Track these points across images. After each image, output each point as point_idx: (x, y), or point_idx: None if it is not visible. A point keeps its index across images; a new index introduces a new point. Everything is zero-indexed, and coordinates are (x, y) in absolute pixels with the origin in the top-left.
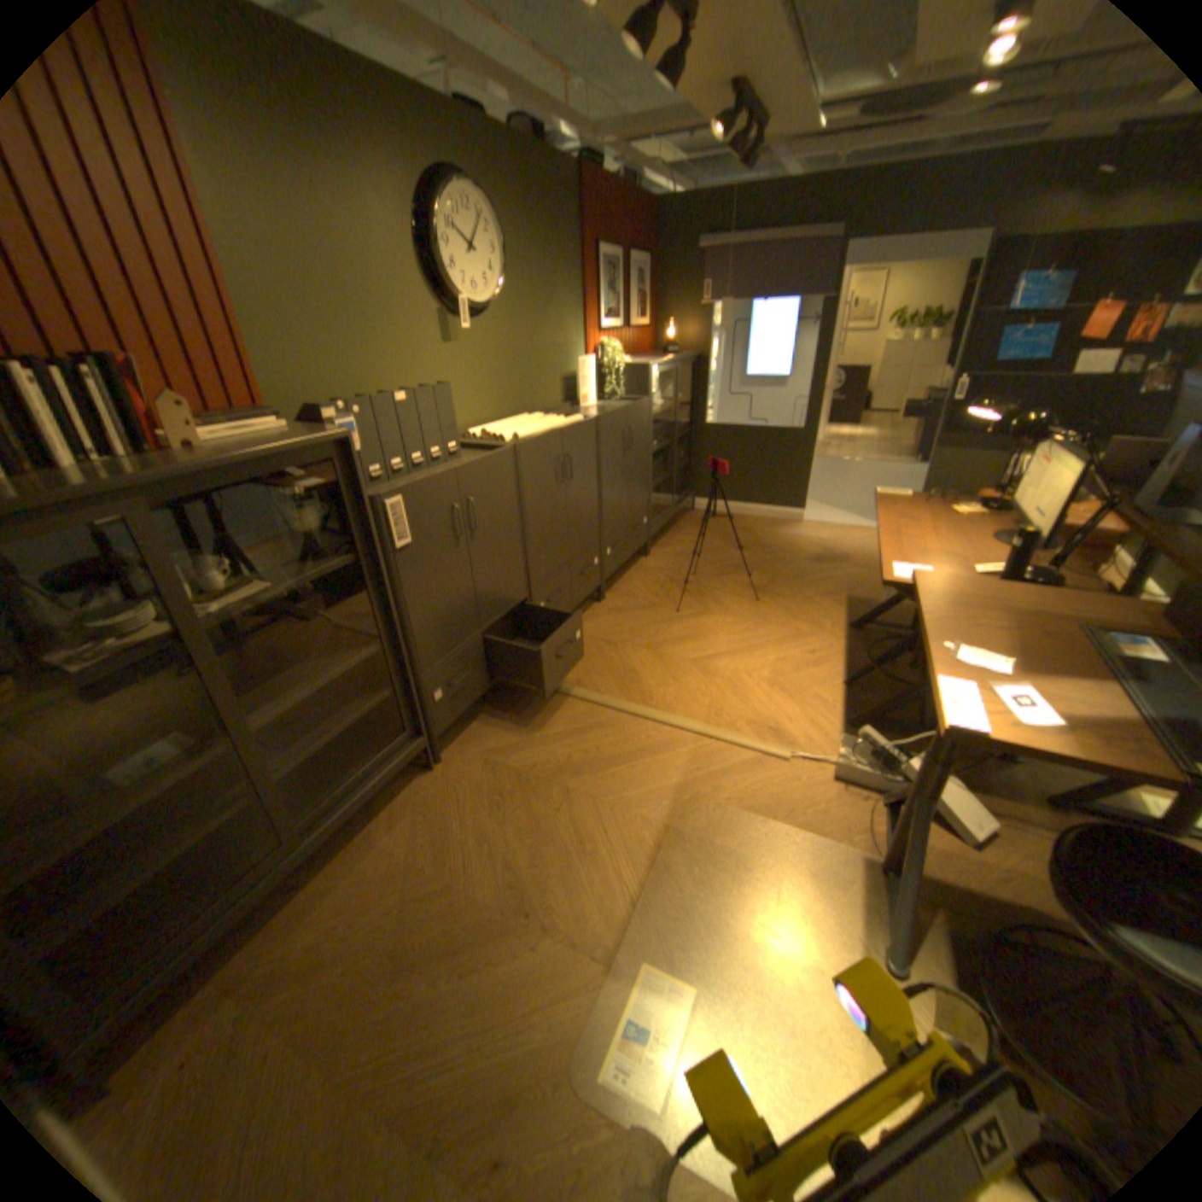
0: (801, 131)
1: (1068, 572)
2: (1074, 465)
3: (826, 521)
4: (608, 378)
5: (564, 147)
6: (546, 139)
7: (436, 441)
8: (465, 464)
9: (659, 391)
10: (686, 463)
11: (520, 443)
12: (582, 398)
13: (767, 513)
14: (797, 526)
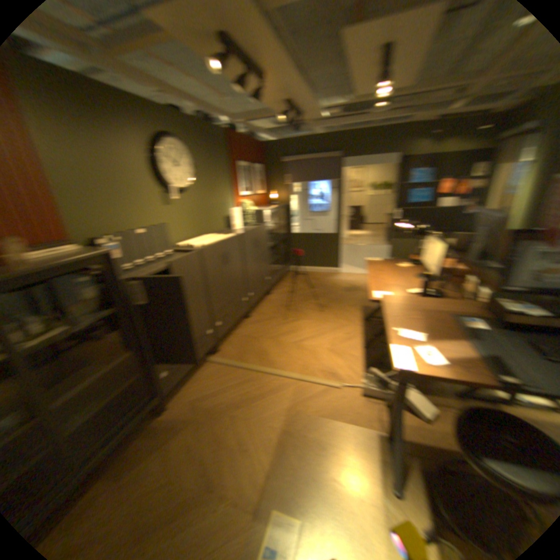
0: (321, 117)
1: (448, 290)
2: (443, 245)
3: (352, 272)
4: (248, 216)
5: (223, 123)
6: (215, 120)
7: (165, 249)
8: (177, 259)
9: (272, 220)
10: (288, 250)
11: (205, 247)
12: (237, 225)
13: (326, 270)
14: (339, 275)
